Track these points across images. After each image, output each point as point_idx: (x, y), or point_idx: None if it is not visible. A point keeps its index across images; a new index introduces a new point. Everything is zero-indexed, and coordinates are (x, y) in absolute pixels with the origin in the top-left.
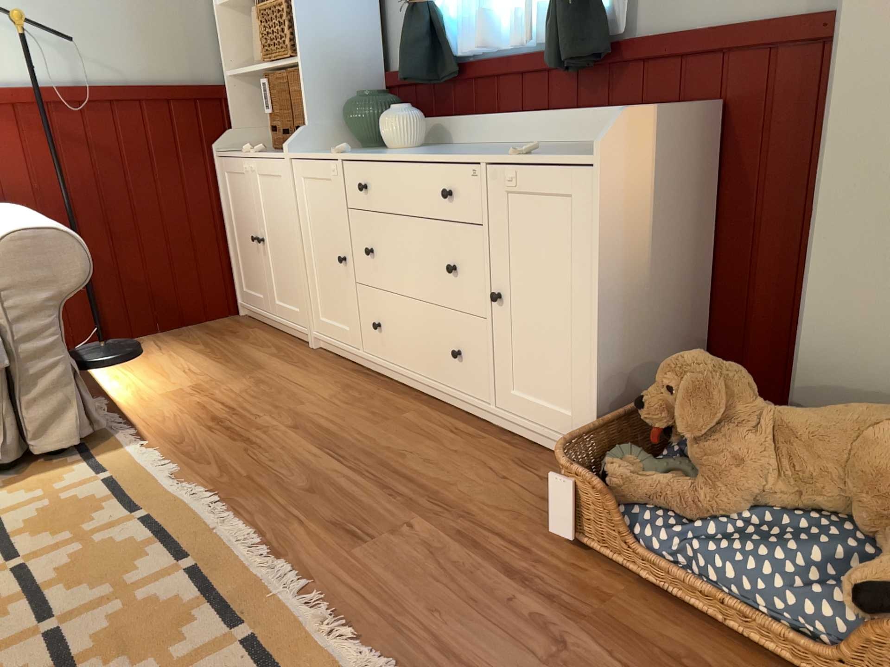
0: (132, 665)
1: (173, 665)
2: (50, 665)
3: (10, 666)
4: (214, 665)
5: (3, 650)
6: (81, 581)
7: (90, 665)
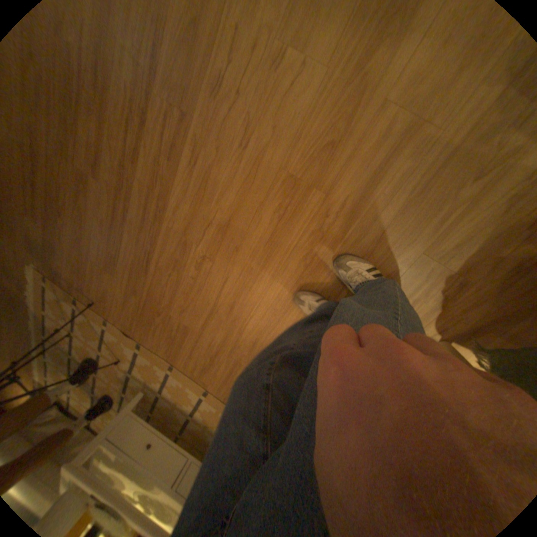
0: (57, 332)
1: (51, 323)
2: (68, 349)
3: (73, 357)
4: (45, 314)
5: (72, 361)
6: (56, 358)
7: (62, 340)
